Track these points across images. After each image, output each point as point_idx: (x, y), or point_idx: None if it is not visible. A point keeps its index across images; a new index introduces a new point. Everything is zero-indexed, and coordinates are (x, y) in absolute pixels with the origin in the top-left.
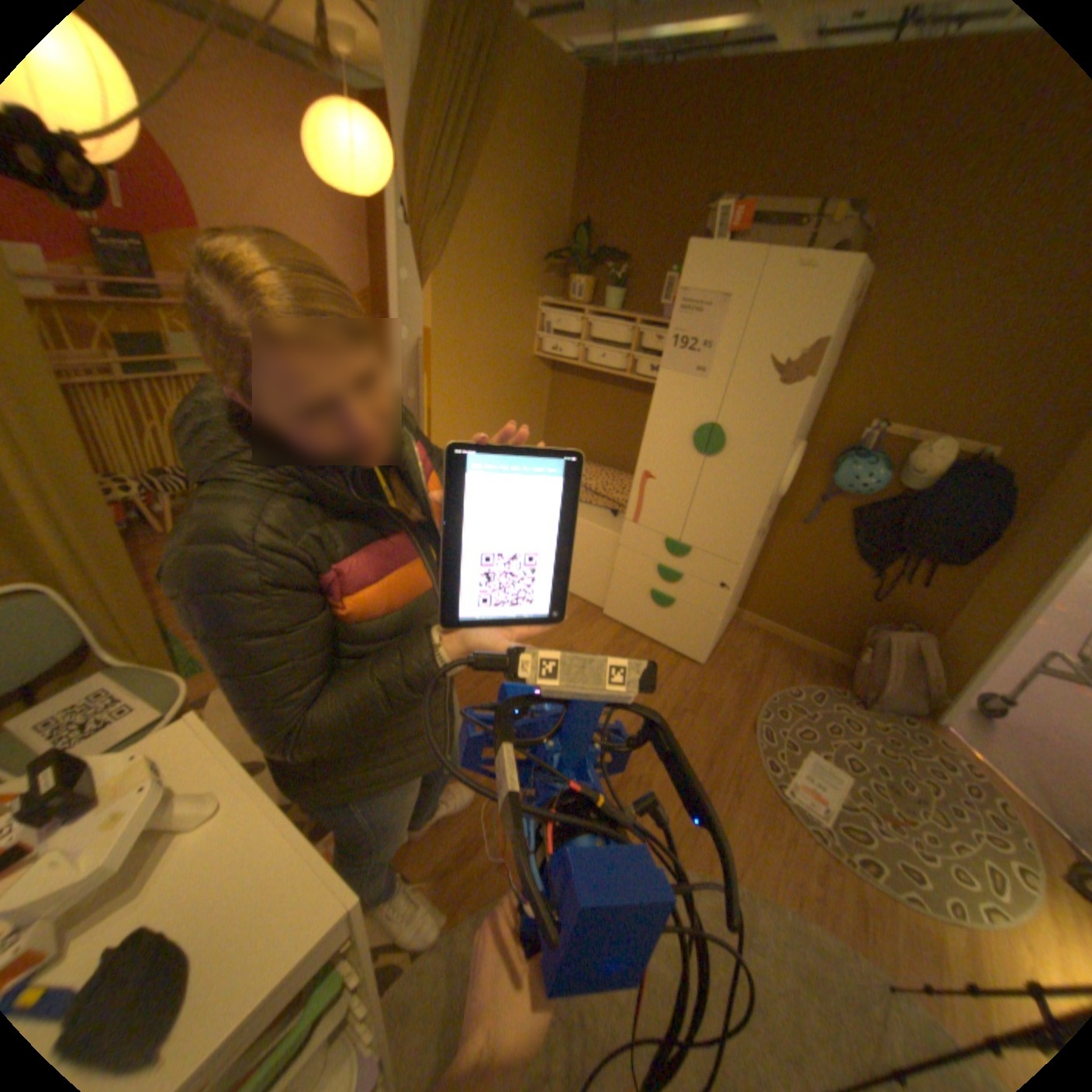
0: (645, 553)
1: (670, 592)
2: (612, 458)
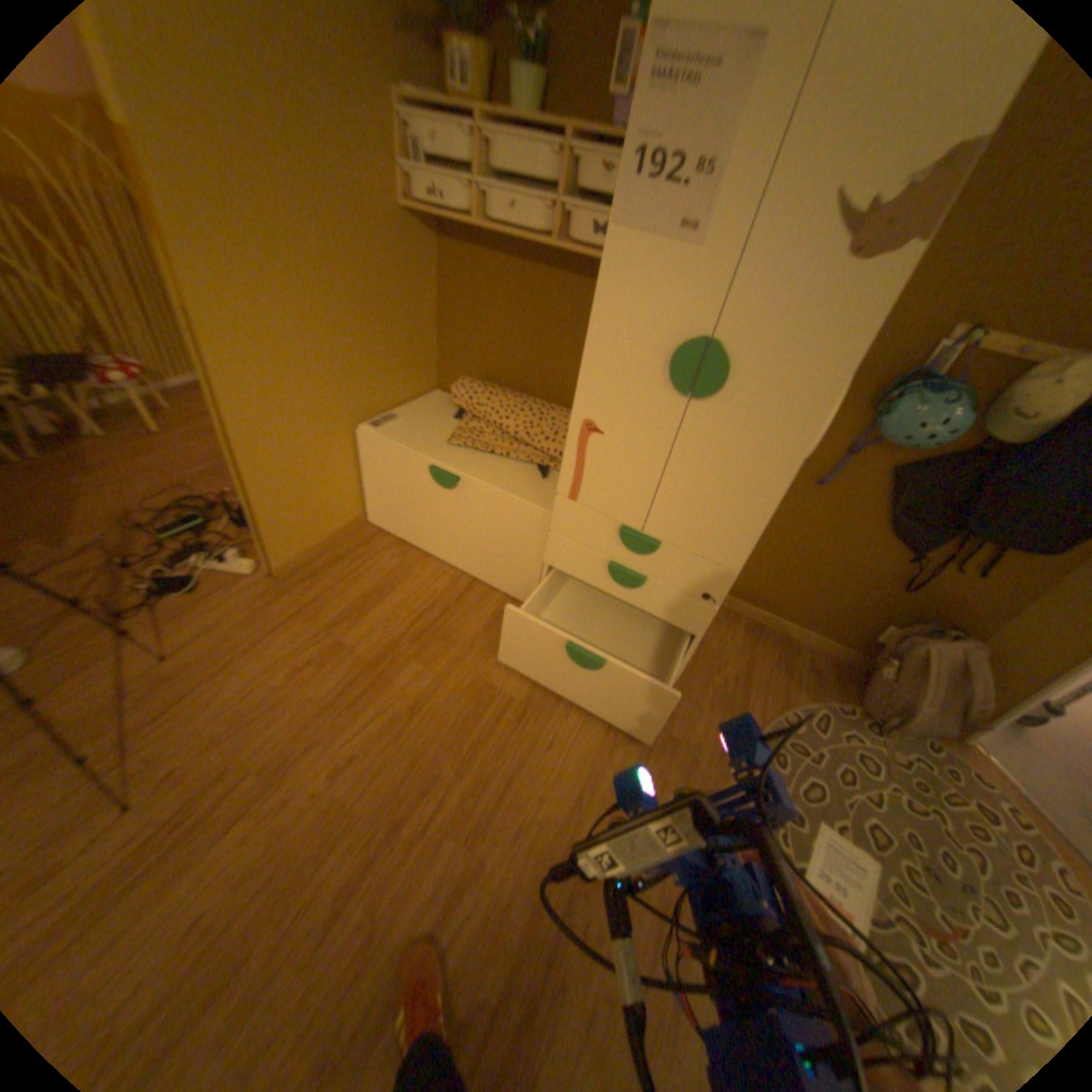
0: (590, 545)
1: (627, 599)
2: (539, 385)
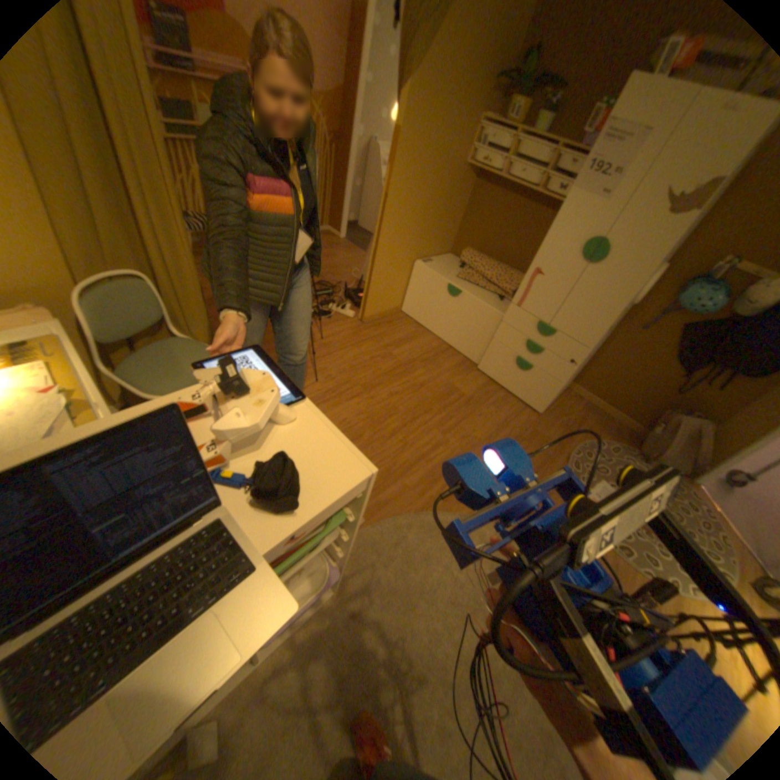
0: (520, 330)
1: (531, 360)
2: (507, 258)
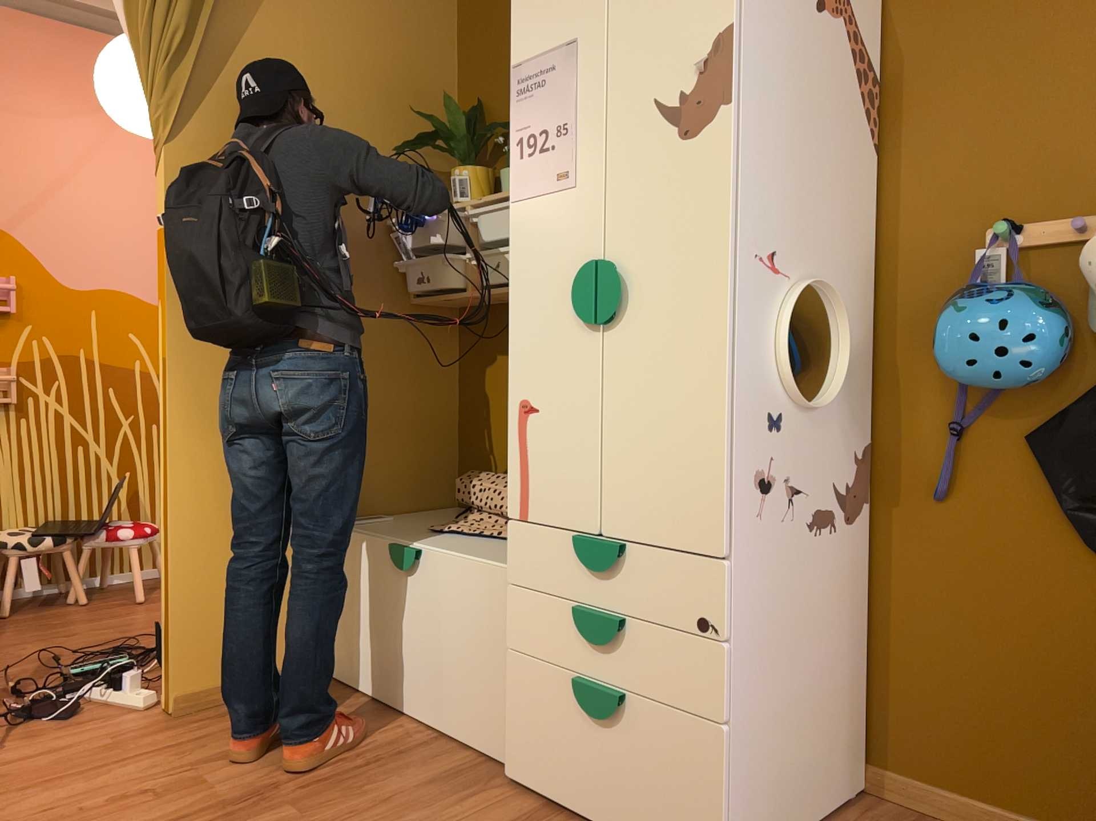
0: (552, 588)
1: (613, 678)
2: None
